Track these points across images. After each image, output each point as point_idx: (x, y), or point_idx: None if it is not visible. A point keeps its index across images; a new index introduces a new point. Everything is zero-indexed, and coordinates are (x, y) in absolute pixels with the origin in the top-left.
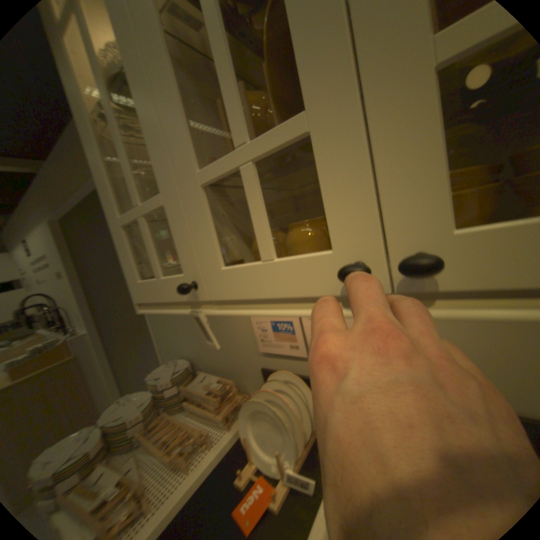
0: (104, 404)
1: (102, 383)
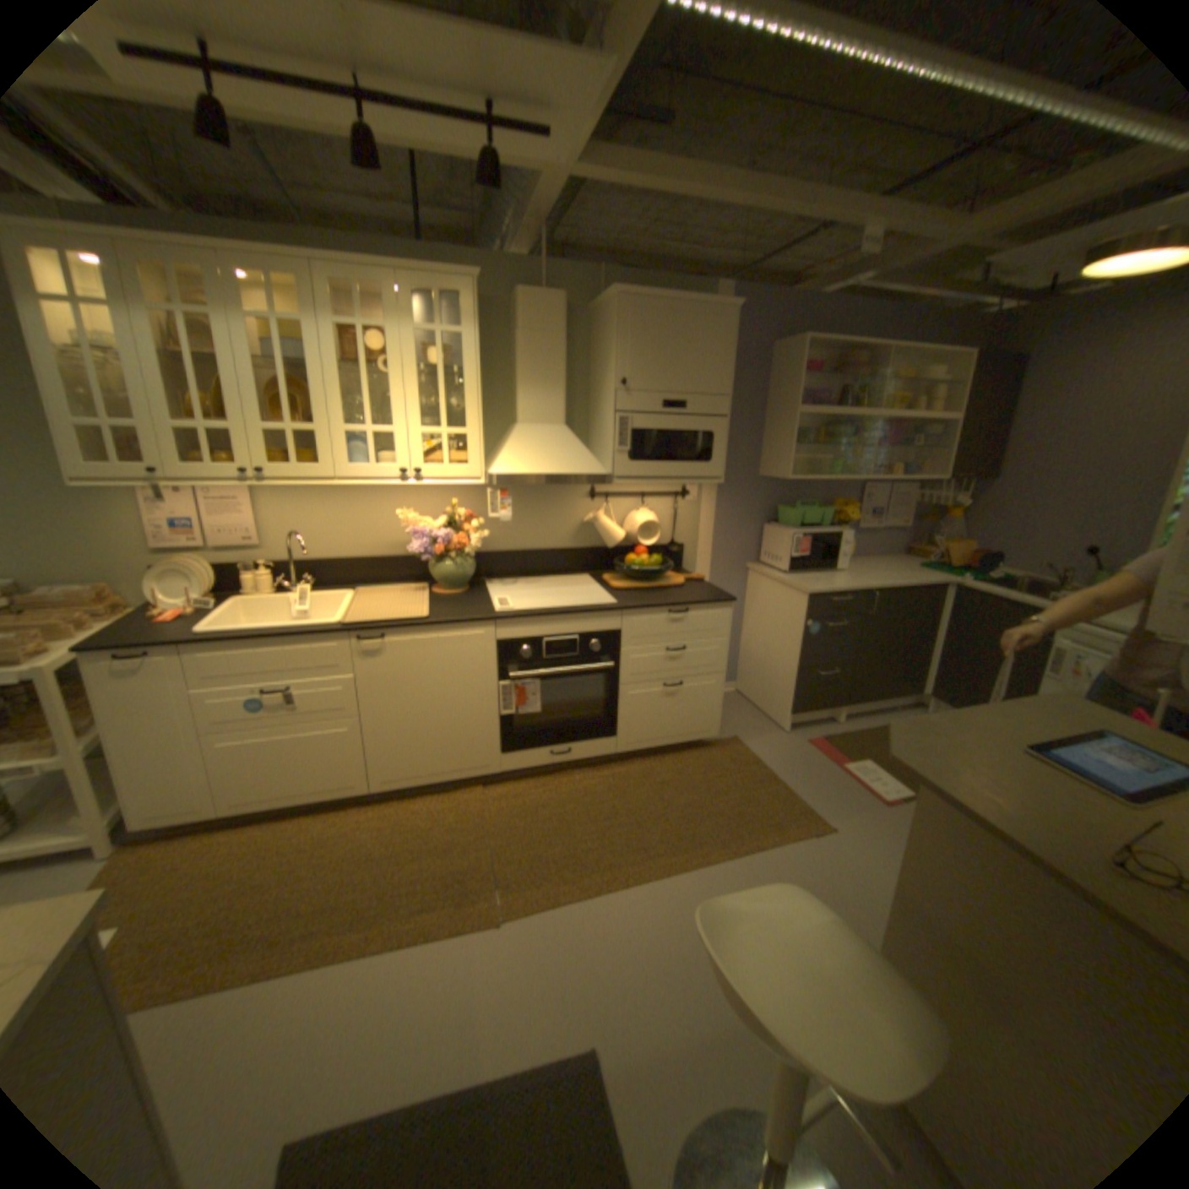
0: None
1: None
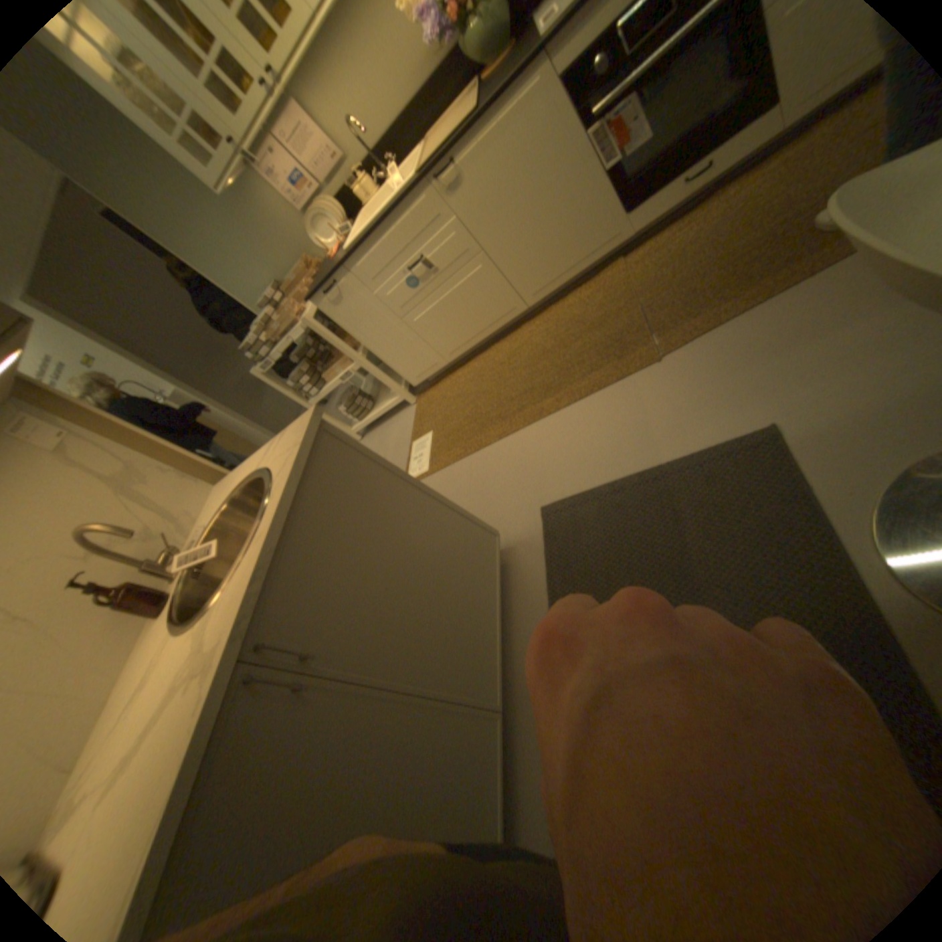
0: (253, 435)
1: (235, 422)
